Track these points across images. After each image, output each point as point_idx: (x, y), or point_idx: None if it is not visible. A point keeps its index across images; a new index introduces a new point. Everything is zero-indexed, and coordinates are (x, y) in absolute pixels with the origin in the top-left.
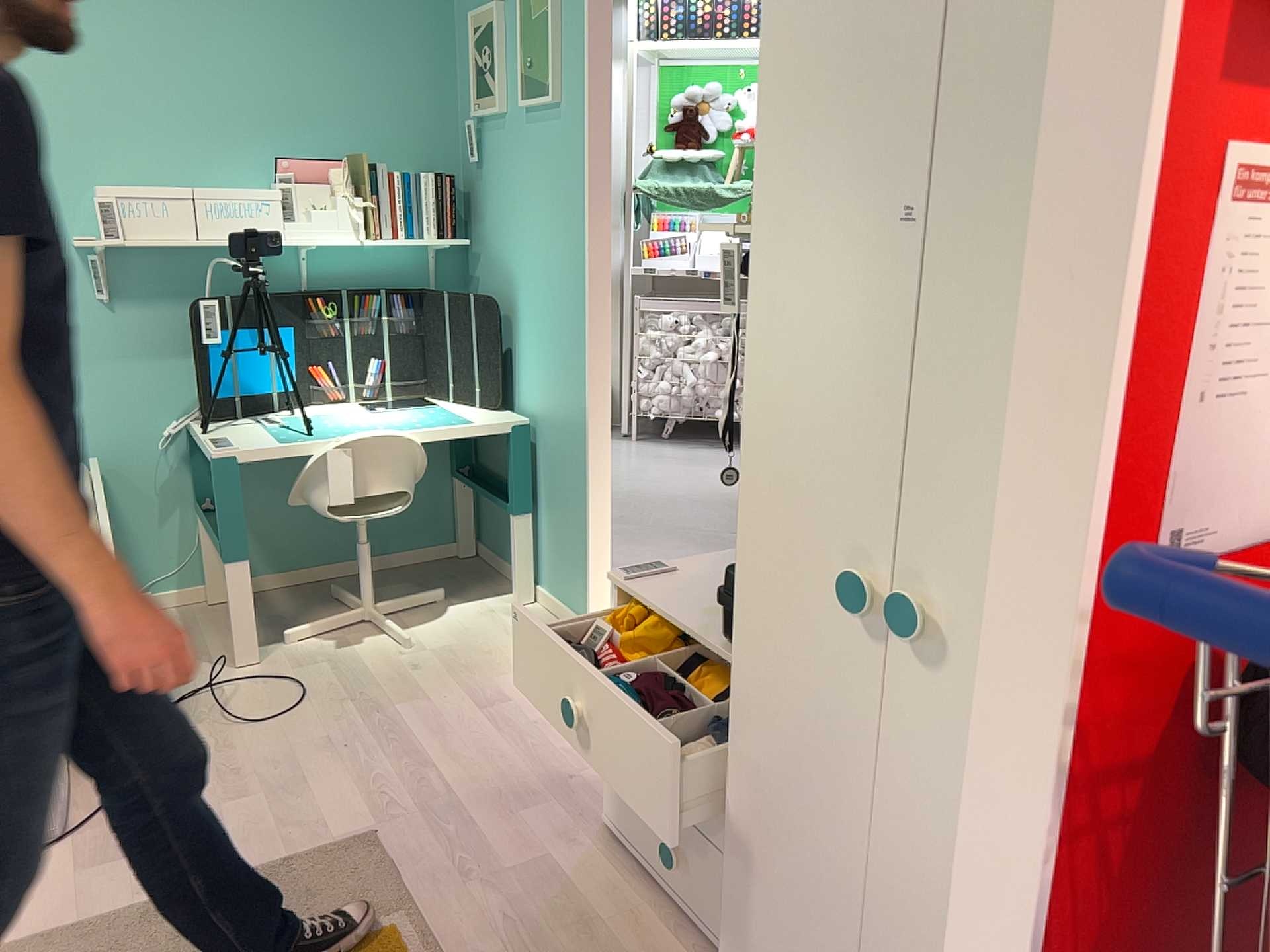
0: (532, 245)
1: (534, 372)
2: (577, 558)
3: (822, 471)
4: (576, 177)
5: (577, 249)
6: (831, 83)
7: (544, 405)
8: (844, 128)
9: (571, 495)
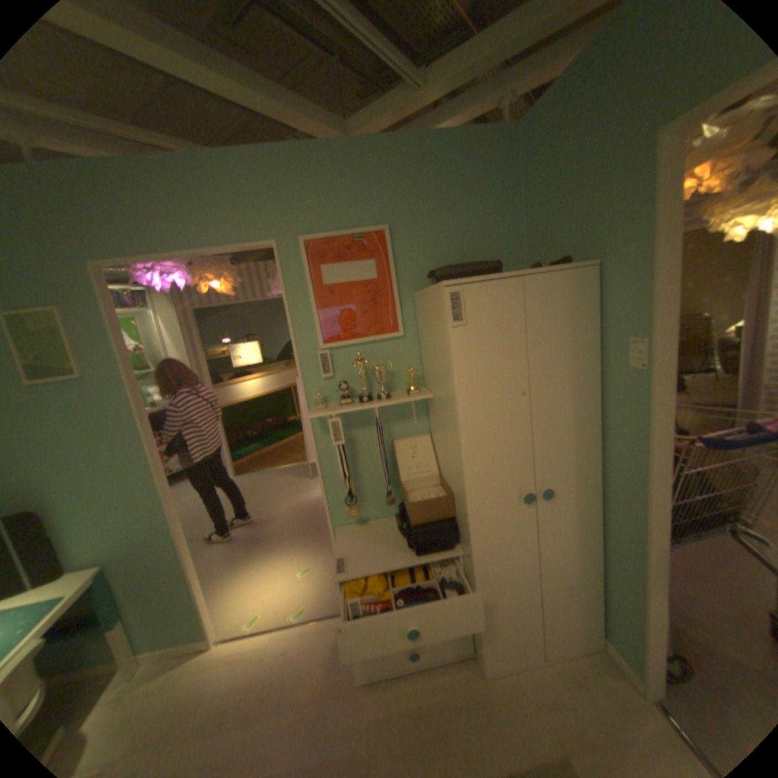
0: (65, 466)
1: (92, 538)
2: (182, 615)
3: (503, 475)
4: (120, 416)
5: (133, 454)
6: (488, 365)
7: (112, 553)
8: (496, 377)
9: (164, 585)
